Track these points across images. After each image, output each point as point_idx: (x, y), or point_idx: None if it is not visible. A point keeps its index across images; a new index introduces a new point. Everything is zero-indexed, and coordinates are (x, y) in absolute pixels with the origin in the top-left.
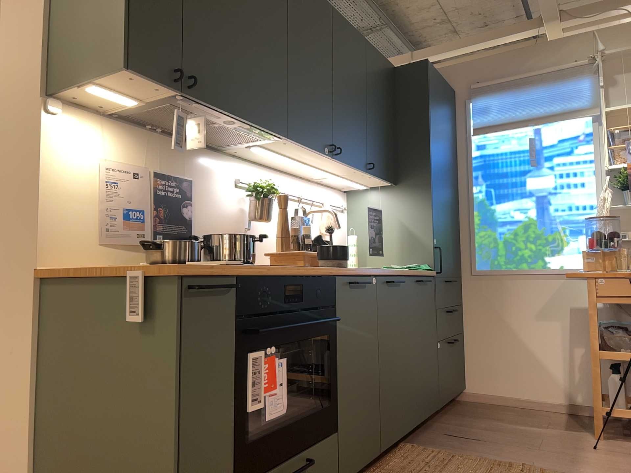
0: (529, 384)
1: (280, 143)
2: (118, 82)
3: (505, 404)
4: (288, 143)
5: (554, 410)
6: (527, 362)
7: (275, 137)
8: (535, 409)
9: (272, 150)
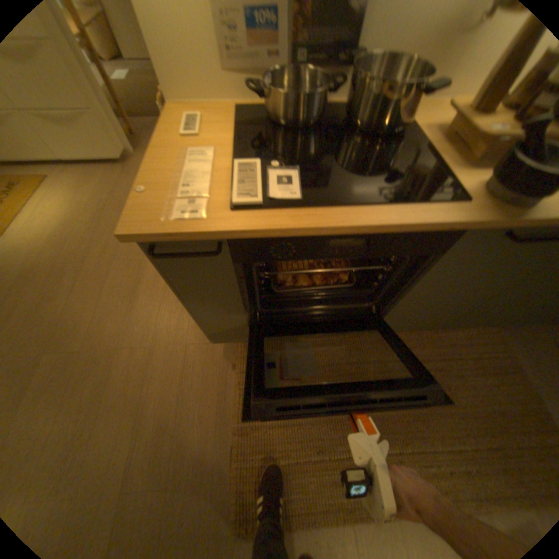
0: None
1: None
2: None
3: None
4: None
5: None
6: None
7: None
8: None
9: None
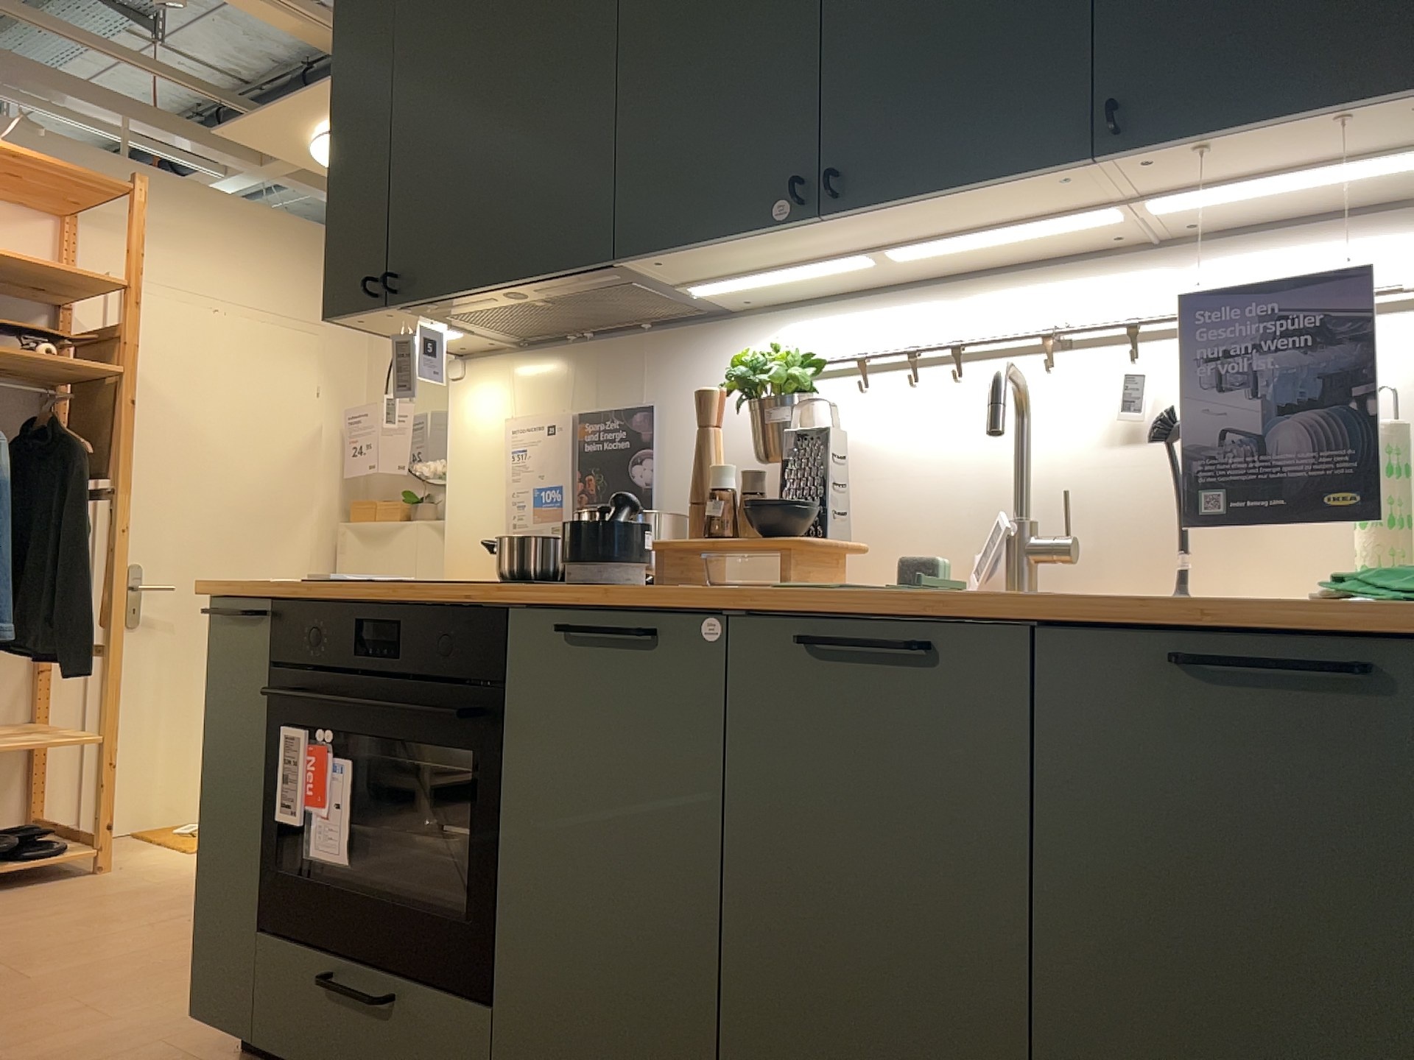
0: None
1: (670, 265)
2: (379, 327)
3: None
4: (663, 259)
5: None
6: None
7: (624, 267)
8: None
9: (726, 277)
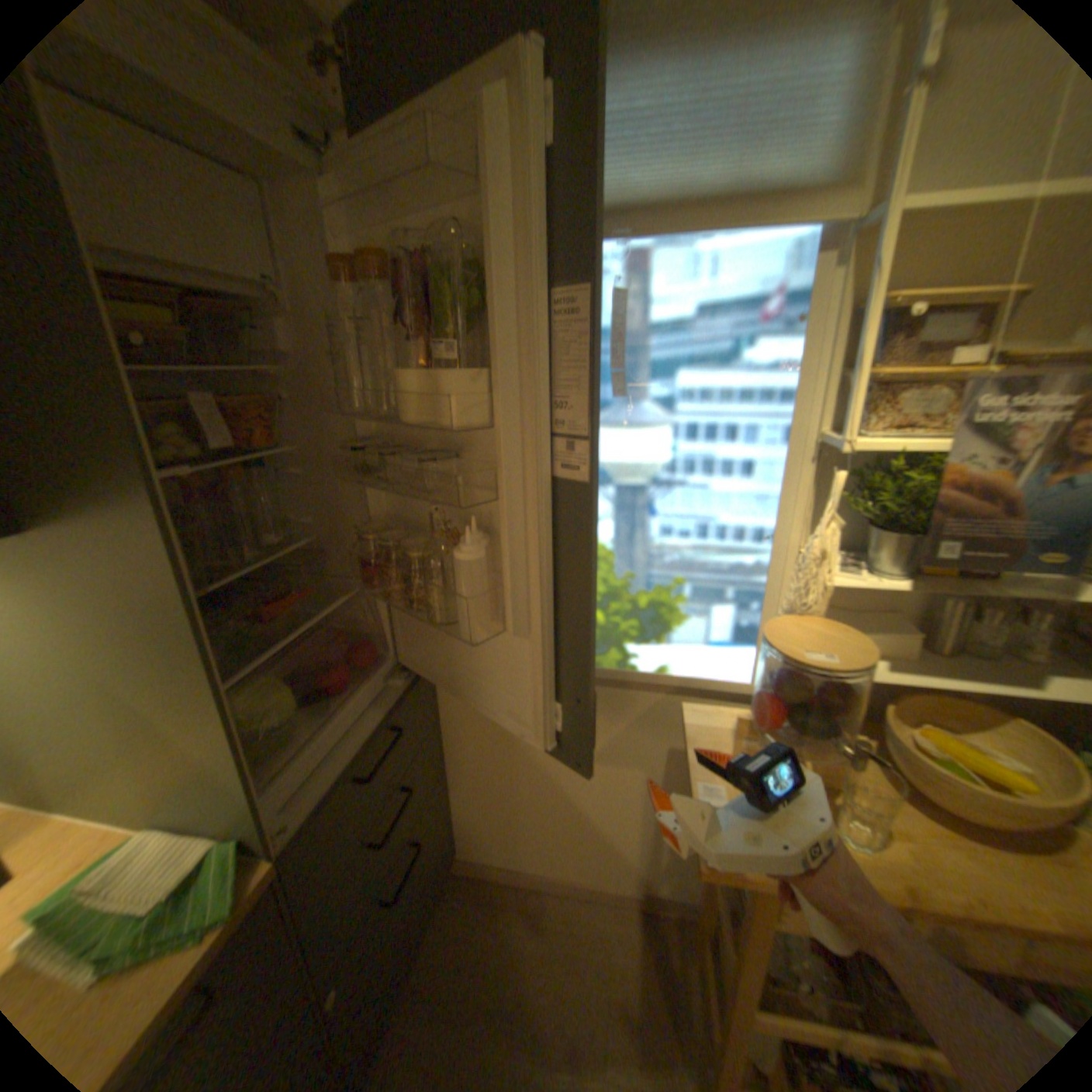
0: (573, 863)
1: None
2: None
3: (527, 887)
4: None
5: (617, 907)
6: (573, 829)
7: None
8: (583, 906)
9: None
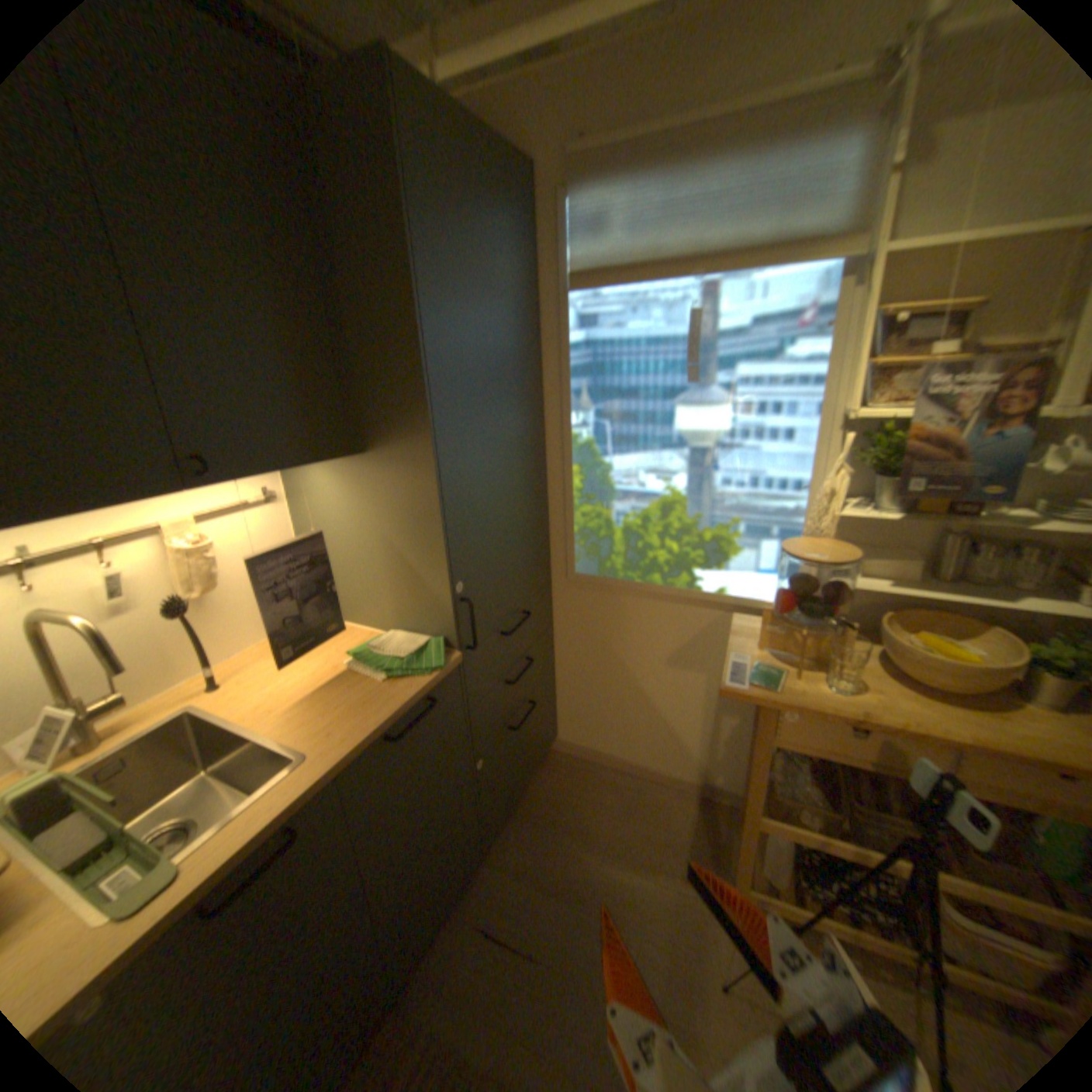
0: (647, 750)
1: None
2: None
3: (610, 768)
4: None
5: (680, 791)
6: (648, 722)
7: None
8: (653, 787)
9: None
